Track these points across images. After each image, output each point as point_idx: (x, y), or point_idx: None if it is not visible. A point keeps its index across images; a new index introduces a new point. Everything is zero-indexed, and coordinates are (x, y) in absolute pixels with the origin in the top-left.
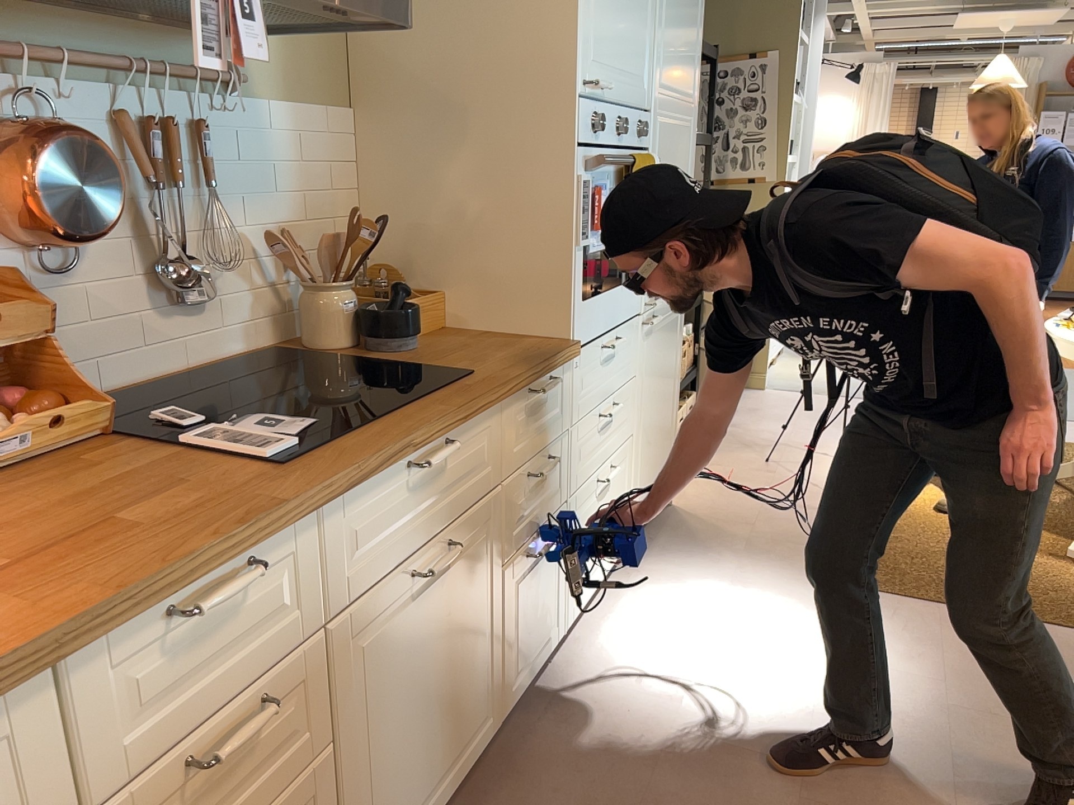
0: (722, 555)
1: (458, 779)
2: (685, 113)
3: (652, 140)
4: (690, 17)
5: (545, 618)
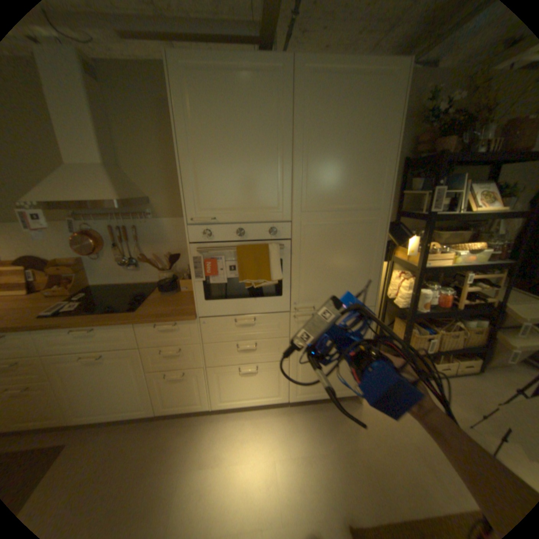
0: (330, 445)
1: (124, 419)
2: (360, 214)
3: (294, 233)
4: (365, 158)
5: (187, 400)
